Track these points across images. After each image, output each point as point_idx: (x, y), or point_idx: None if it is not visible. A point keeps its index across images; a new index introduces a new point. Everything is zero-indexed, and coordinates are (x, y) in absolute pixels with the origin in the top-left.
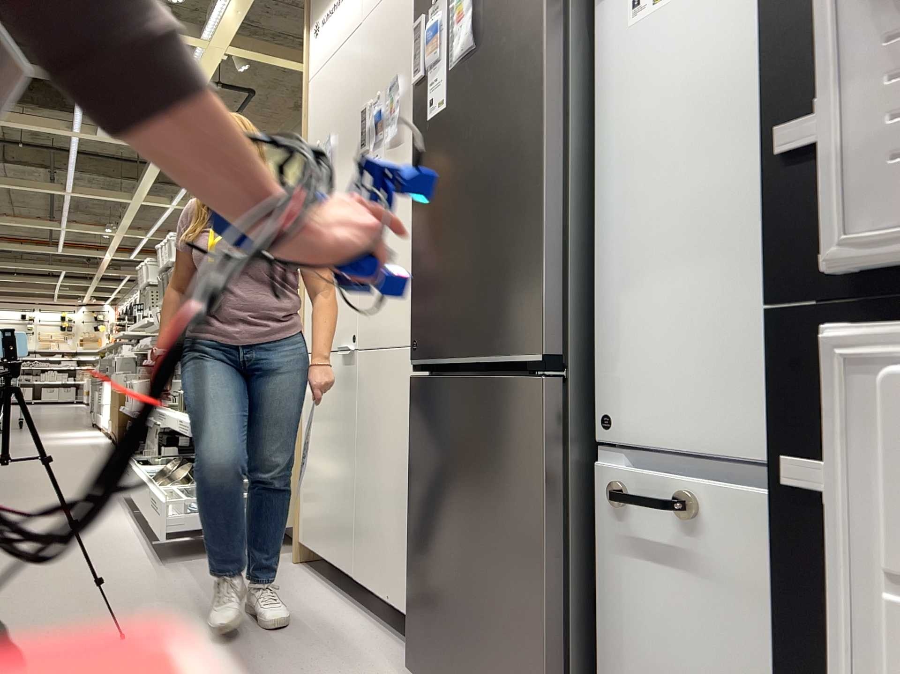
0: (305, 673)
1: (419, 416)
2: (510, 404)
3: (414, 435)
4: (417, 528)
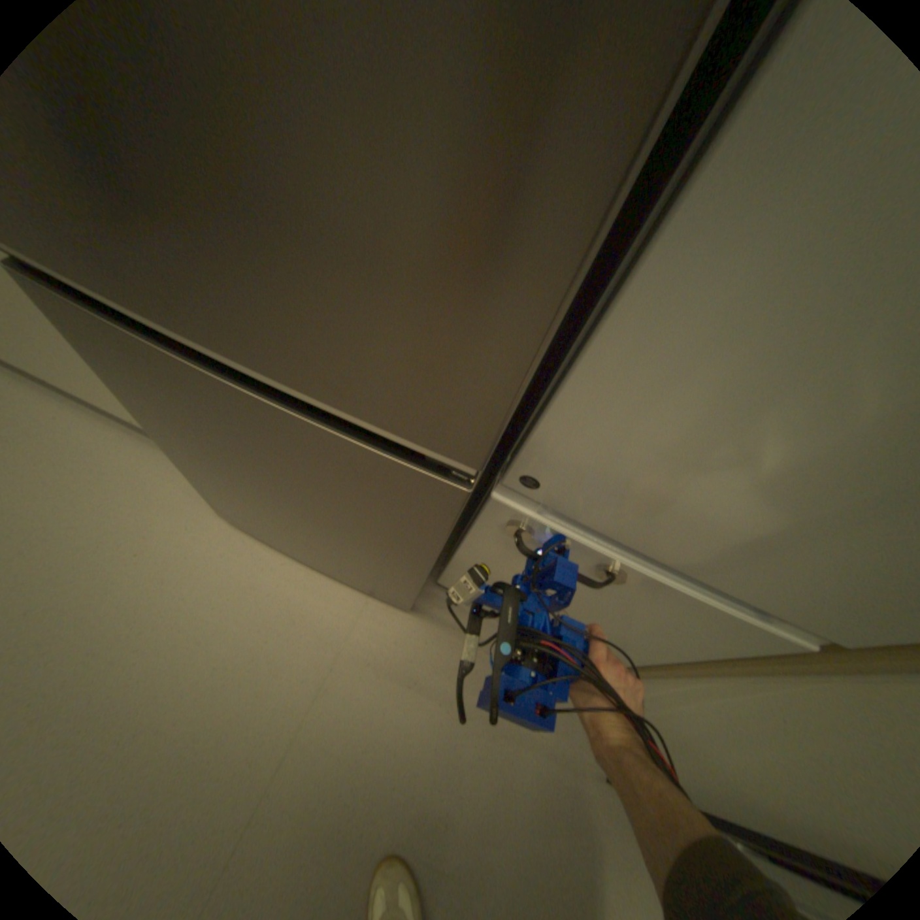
0: (97, 549)
1: (92, 346)
2: (370, 466)
3: (96, 363)
4: (179, 454)
